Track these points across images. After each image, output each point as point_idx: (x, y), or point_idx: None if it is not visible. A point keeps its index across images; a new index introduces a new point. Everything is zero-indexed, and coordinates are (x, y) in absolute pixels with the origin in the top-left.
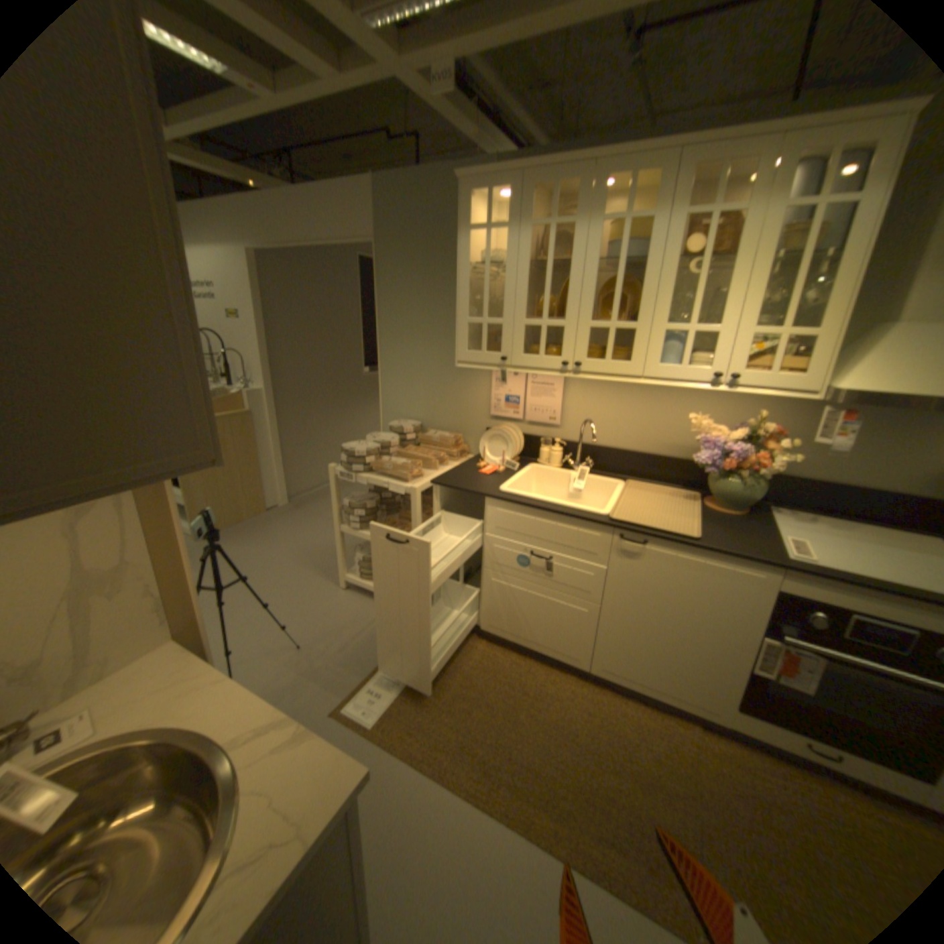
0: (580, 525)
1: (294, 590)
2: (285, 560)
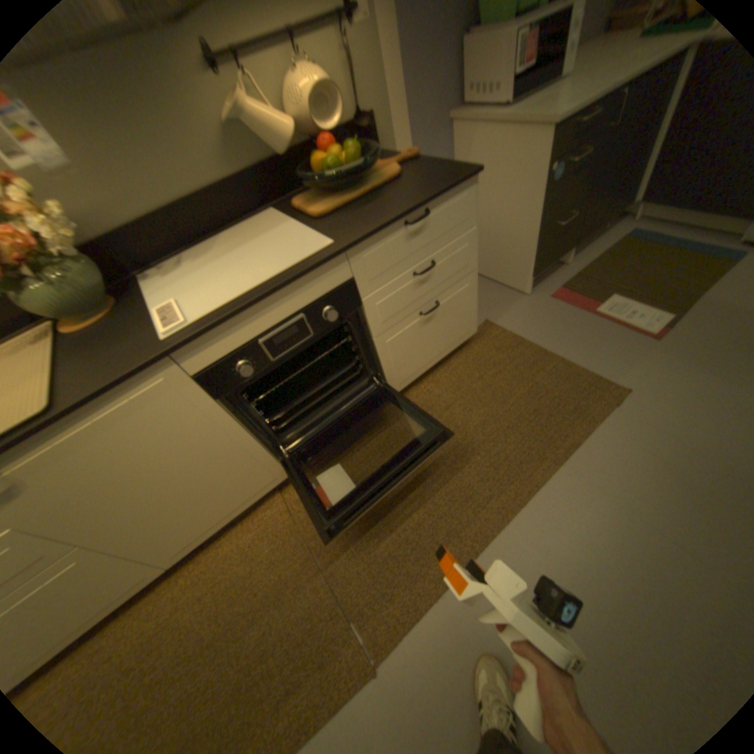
0: None
1: None
2: None
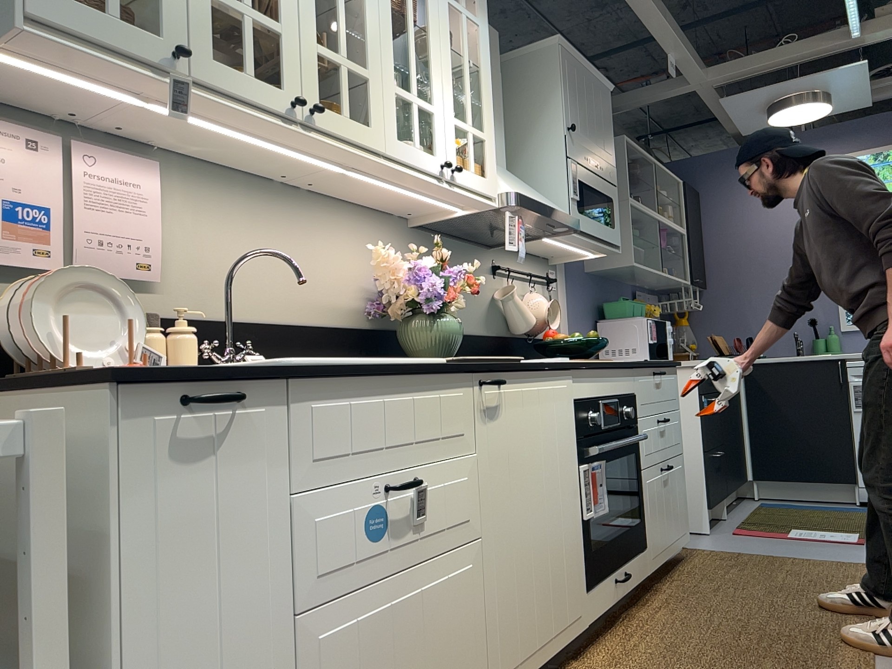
0: (439, 383)
1: None
2: None
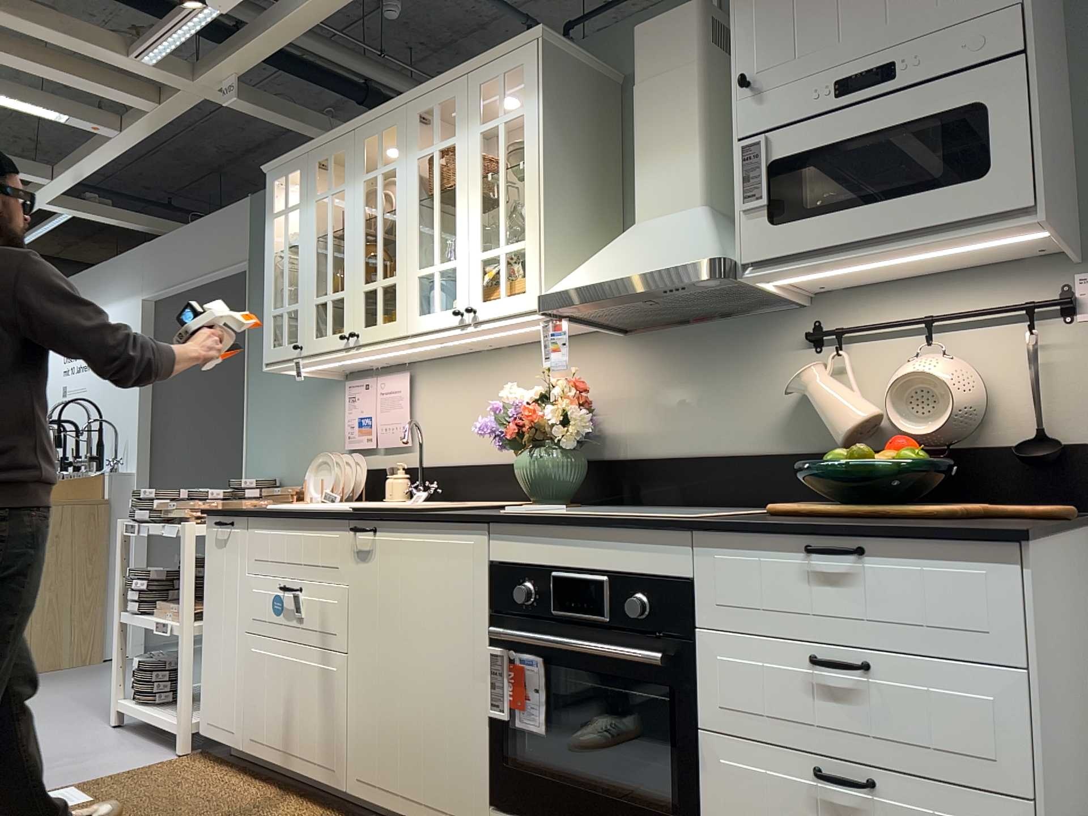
0: (321, 525)
1: (49, 723)
2: (73, 699)
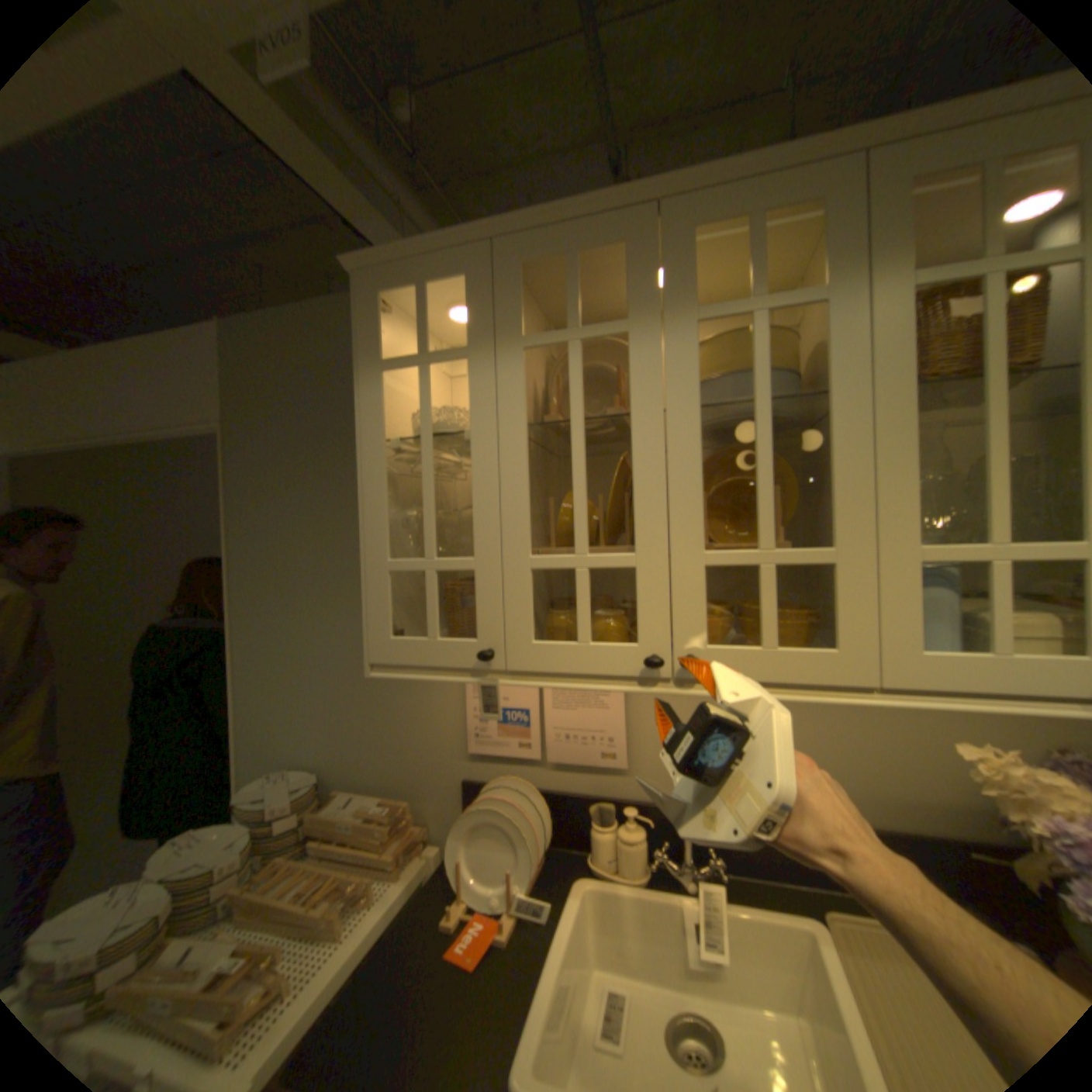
0: None
1: None
2: None
